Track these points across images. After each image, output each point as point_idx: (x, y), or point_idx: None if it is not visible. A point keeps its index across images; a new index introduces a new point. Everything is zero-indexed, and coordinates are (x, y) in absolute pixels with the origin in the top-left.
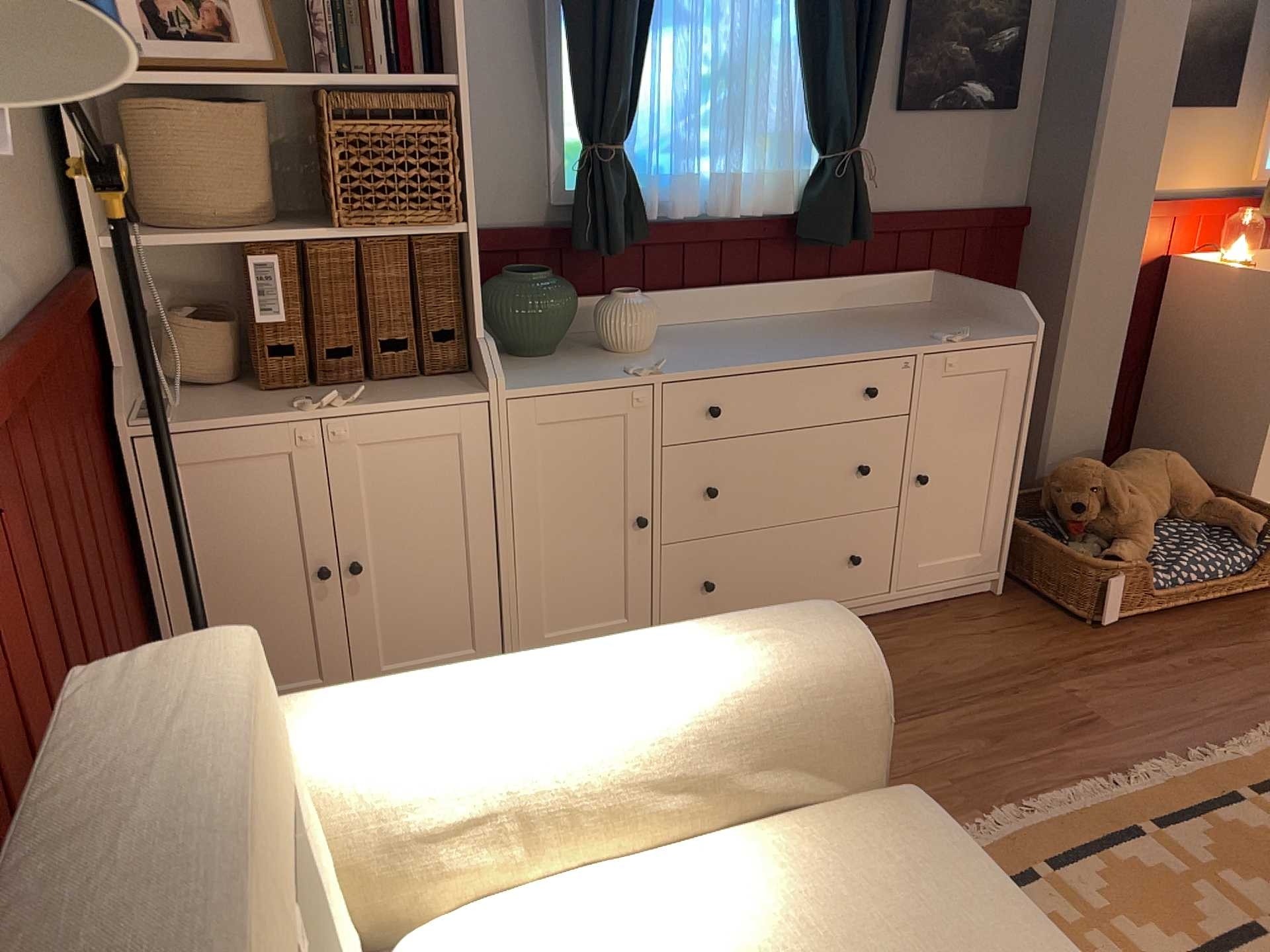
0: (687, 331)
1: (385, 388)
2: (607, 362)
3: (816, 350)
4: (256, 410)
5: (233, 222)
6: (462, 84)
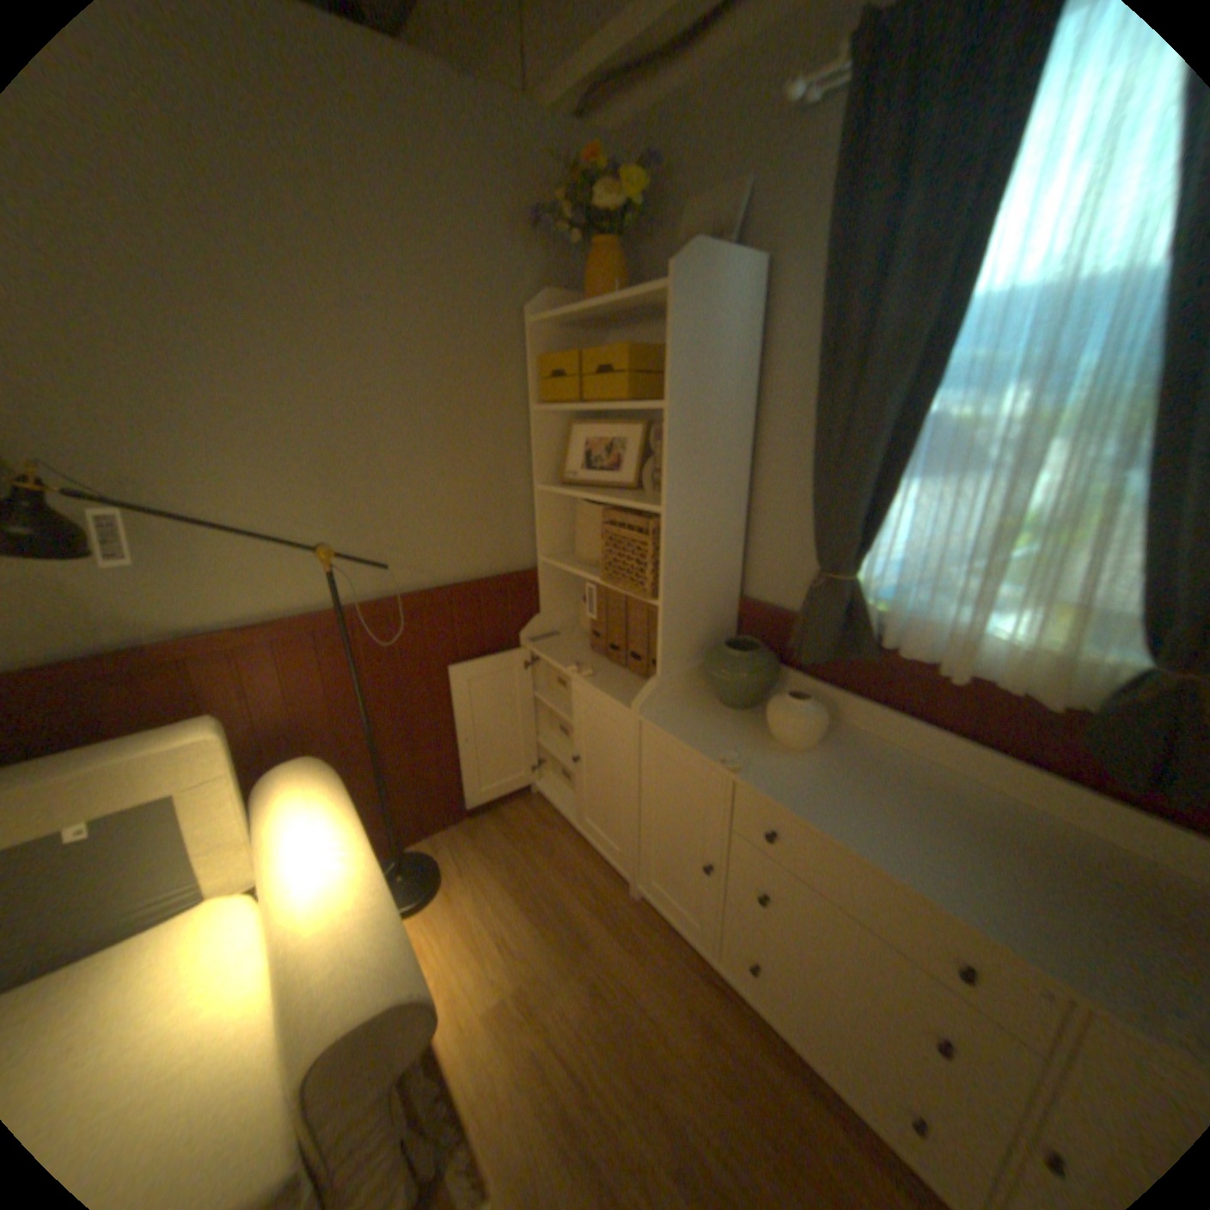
0: (894, 761)
1: (625, 676)
2: (750, 739)
3: (937, 872)
4: (567, 656)
5: (590, 561)
6: (667, 511)
